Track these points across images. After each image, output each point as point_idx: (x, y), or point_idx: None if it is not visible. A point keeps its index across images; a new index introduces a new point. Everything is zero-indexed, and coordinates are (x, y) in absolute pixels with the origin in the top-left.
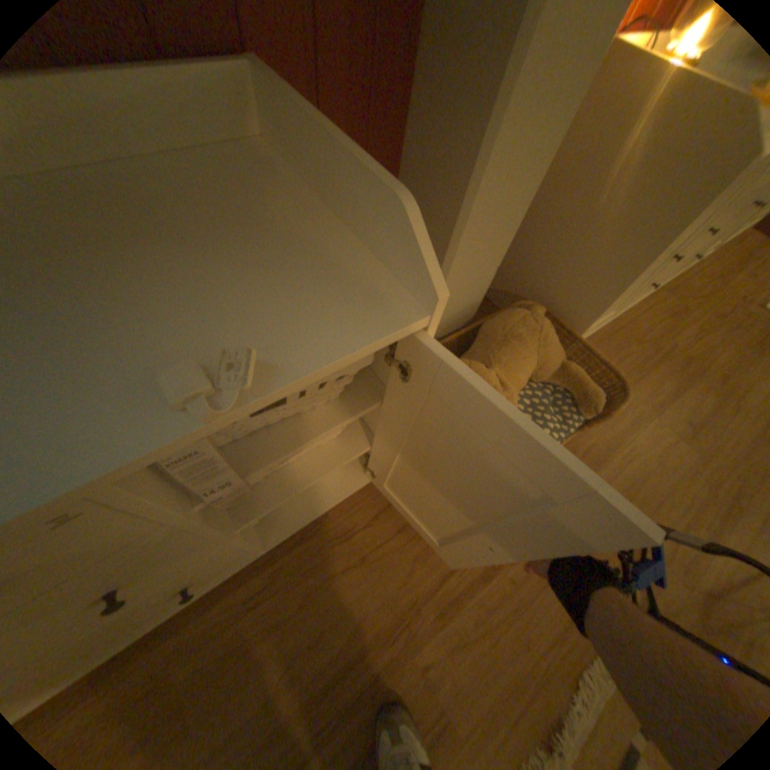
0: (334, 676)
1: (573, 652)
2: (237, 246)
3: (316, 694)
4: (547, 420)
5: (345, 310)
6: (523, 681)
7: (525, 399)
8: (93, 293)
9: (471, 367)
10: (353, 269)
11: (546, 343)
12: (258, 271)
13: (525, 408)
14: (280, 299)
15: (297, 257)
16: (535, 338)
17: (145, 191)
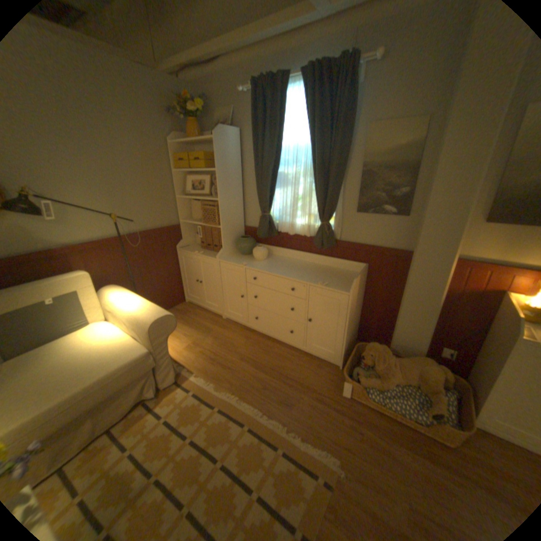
0: (288, 377)
1: (334, 451)
2: (340, 280)
3: (283, 375)
4: (410, 402)
5: (340, 288)
6: (314, 431)
7: (410, 391)
8: (322, 276)
9: (384, 347)
10: (348, 287)
11: (430, 374)
12: (338, 282)
13: (406, 393)
14: (336, 284)
15: (344, 283)
16: (424, 367)
17: (339, 272)
